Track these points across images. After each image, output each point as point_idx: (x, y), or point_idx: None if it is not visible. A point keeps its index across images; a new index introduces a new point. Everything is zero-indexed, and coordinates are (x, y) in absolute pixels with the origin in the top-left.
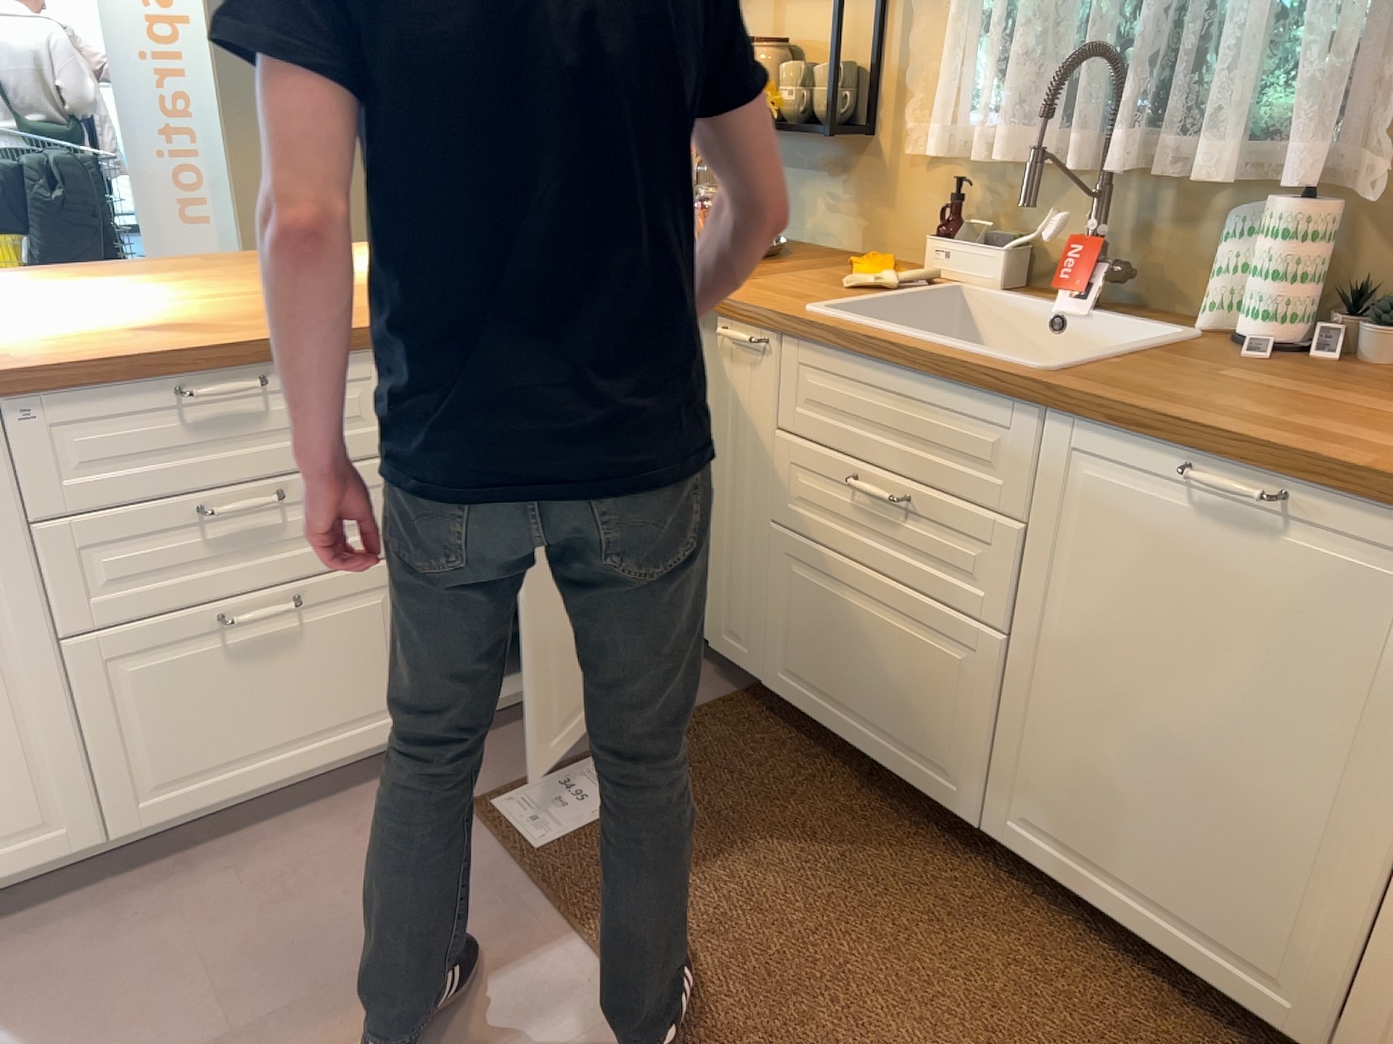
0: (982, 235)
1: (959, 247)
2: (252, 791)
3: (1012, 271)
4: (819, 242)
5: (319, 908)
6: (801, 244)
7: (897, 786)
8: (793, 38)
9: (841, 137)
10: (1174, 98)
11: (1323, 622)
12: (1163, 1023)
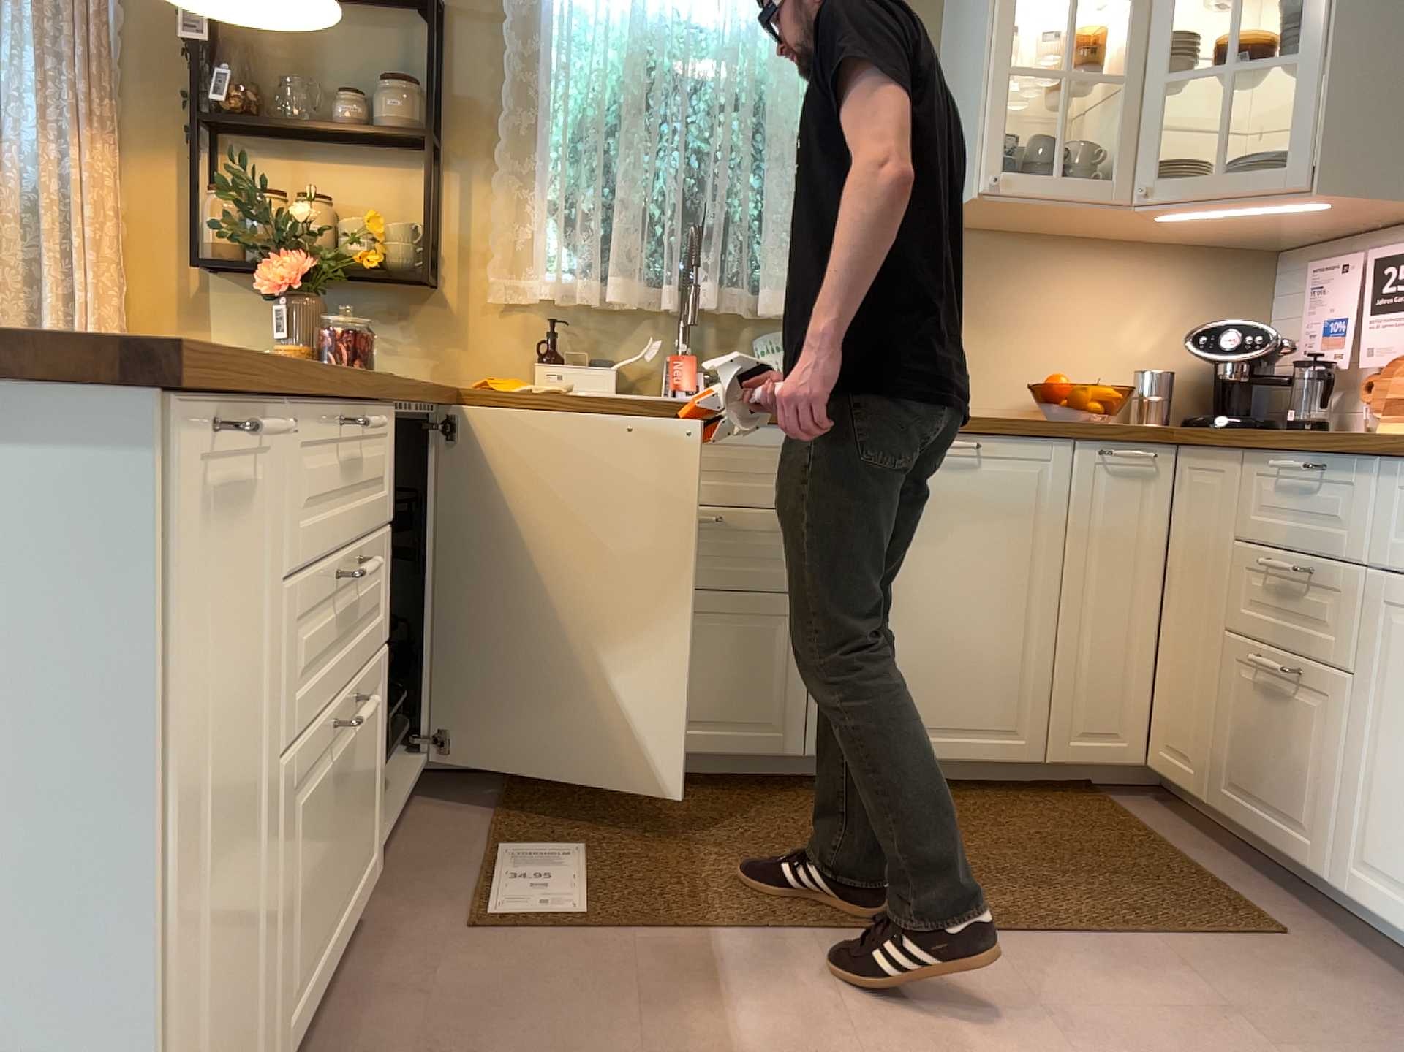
0: (570, 362)
1: (573, 367)
2: (316, 993)
3: (617, 383)
4: None
5: (507, 1049)
6: None
7: (699, 781)
8: (328, 199)
9: (400, 287)
10: (735, 261)
11: (1007, 506)
12: (968, 802)
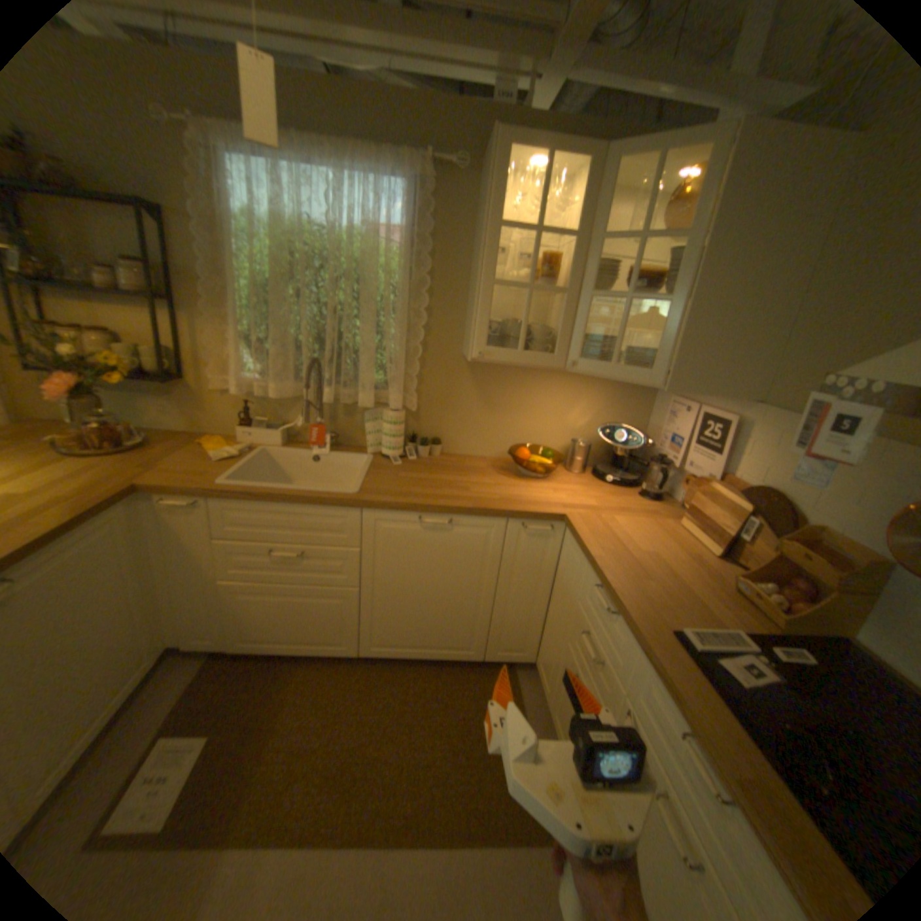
0: (260, 422)
1: (256, 430)
2: None
3: (283, 437)
4: (156, 428)
5: None
6: (145, 430)
7: (308, 659)
8: (107, 325)
9: (159, 377)
10: (344, 376)
11: (466, 550)
12: (440, 681)
